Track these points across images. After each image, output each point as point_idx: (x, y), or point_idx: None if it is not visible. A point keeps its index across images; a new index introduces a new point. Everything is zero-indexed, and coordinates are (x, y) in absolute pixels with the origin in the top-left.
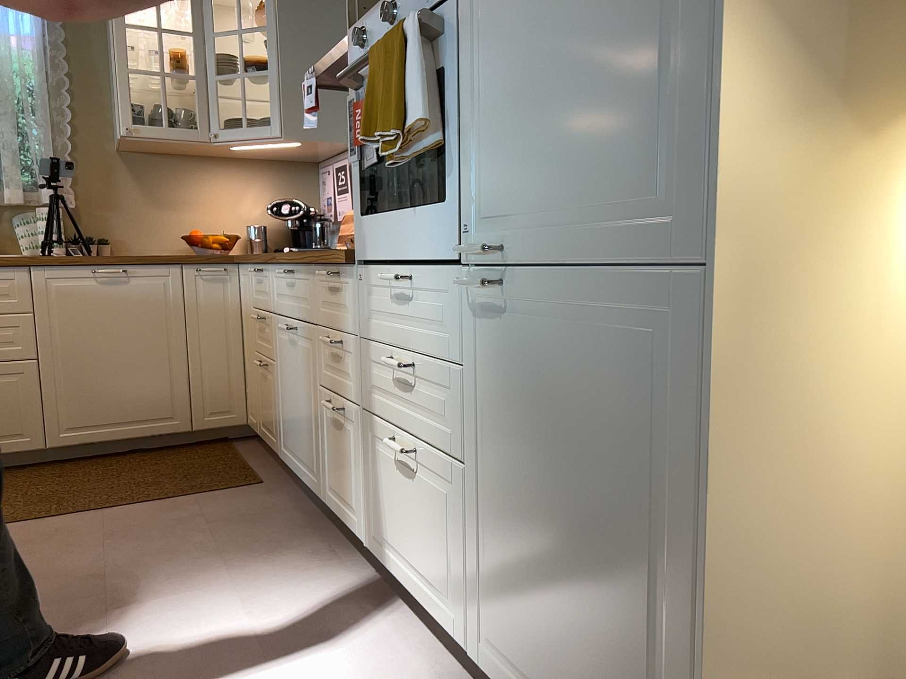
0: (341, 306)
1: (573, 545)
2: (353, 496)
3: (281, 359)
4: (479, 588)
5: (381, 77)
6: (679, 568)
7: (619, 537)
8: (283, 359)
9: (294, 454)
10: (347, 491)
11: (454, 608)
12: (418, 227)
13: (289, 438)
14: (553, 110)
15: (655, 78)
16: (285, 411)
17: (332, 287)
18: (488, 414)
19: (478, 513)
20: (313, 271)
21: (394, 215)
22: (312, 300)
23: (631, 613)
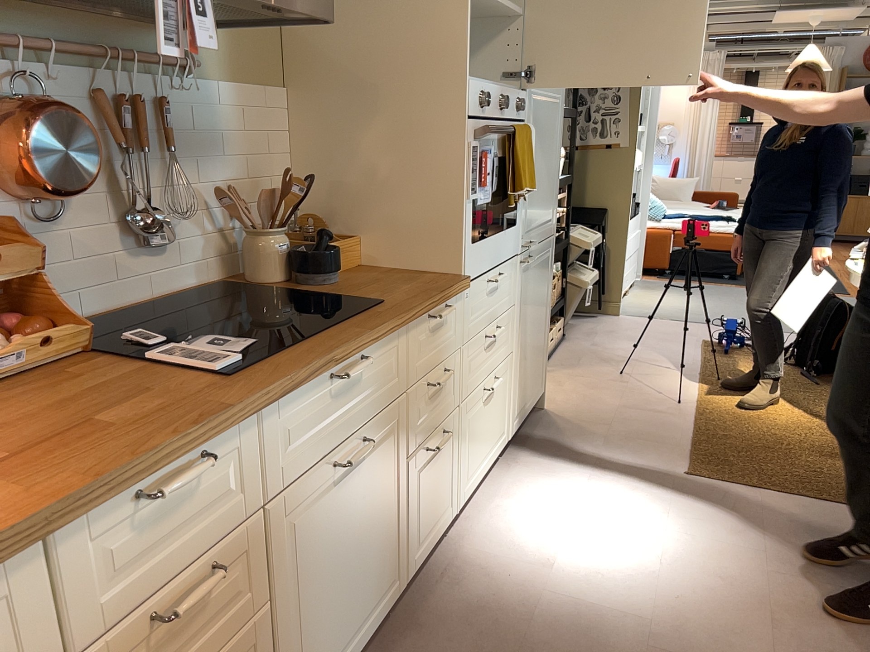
0: (444, 336)
1: (535, 334)
2: (447, 494)
3: (303, 553)
4: (514, 398)
5: (522, 153)
6: (547, 312)
7: (541, 318)
8: (310, 546)
9: (339, 651)
10: (441, 502)
11: (503, 431)
12: (505, 241)
13: (327, 649)
14: (541, 189)
15: (553, 185)
16: (314, 626)
17: (434, 326)
18: (521, 316)
19: (516, 365)
20: (407, 328)
21: (493, 237)
22: (400, 368)
23: (542, 336)
